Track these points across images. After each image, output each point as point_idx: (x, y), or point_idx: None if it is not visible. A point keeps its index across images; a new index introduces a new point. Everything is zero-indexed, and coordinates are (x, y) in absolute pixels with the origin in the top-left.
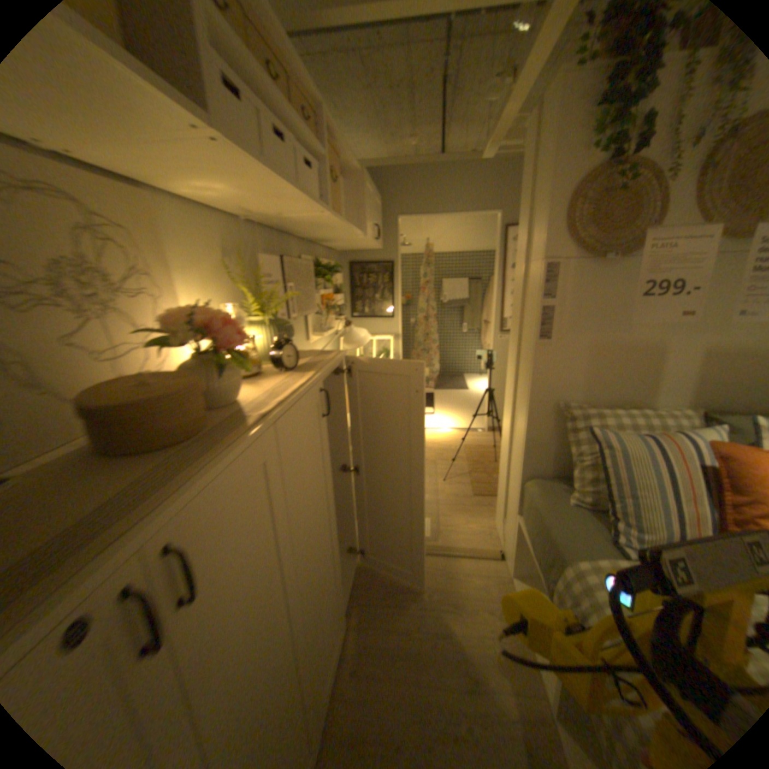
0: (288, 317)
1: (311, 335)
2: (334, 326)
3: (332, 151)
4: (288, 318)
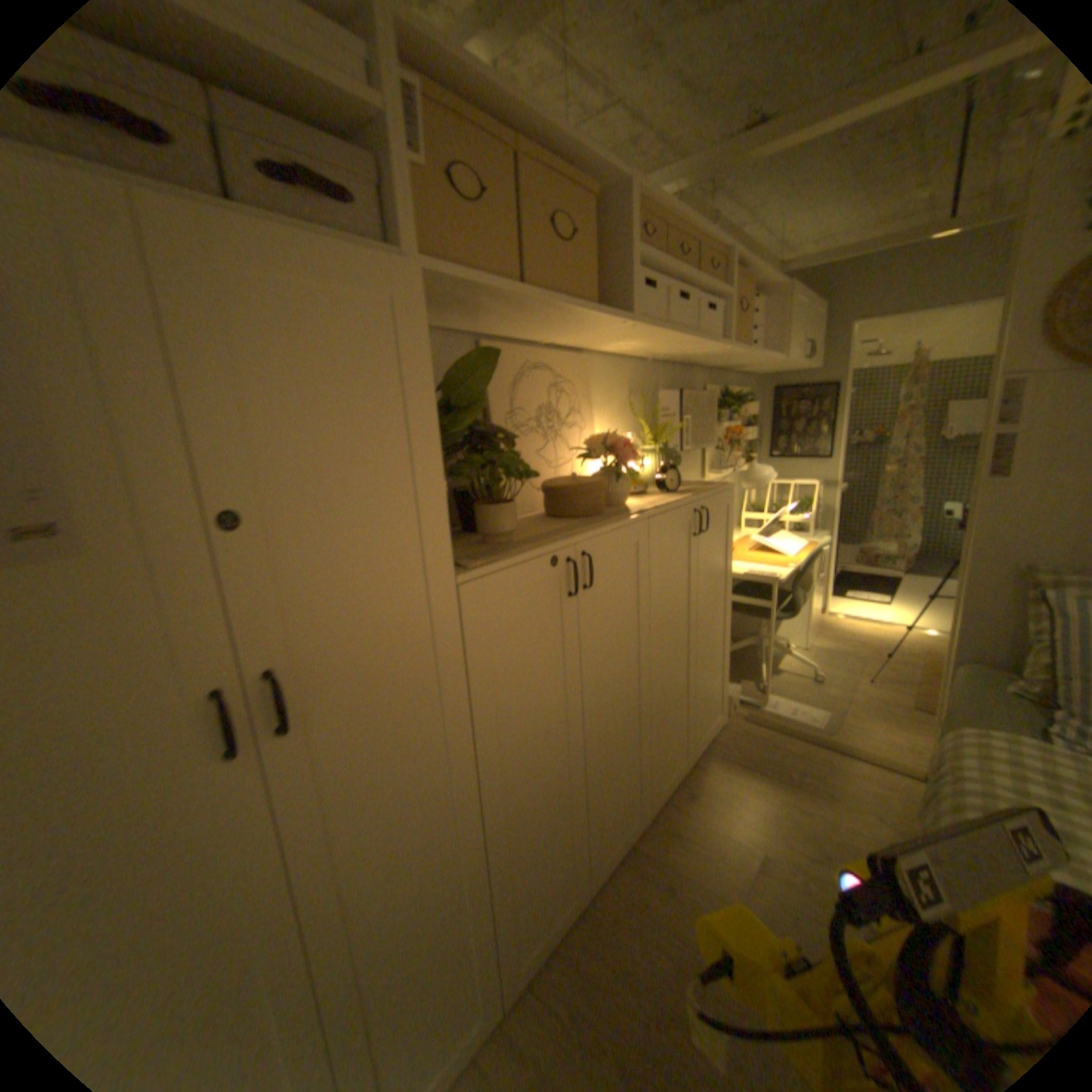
0: (679, 451)
1: (706, 473)
2: (739, 466)
3: (749, 277)
4: (678, 452)
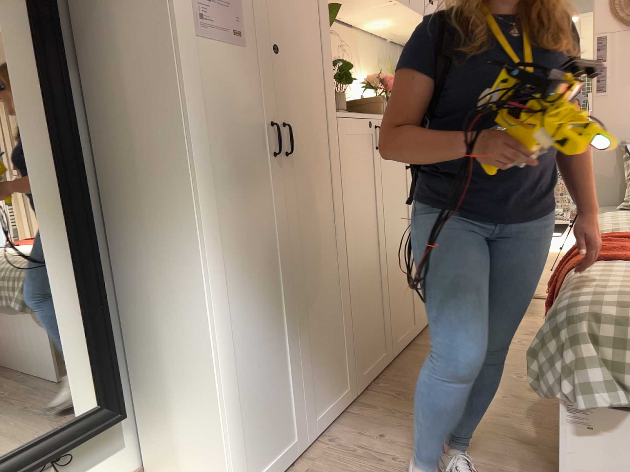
0: None
1: None
2: None
3: None
4: None
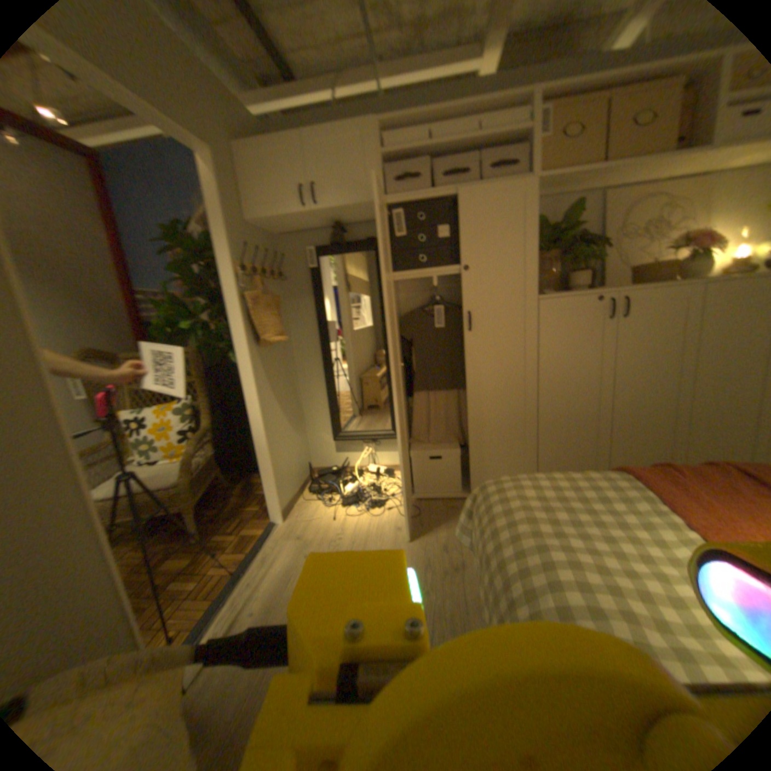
0: None
1: None
2: None
3: None
4: None
